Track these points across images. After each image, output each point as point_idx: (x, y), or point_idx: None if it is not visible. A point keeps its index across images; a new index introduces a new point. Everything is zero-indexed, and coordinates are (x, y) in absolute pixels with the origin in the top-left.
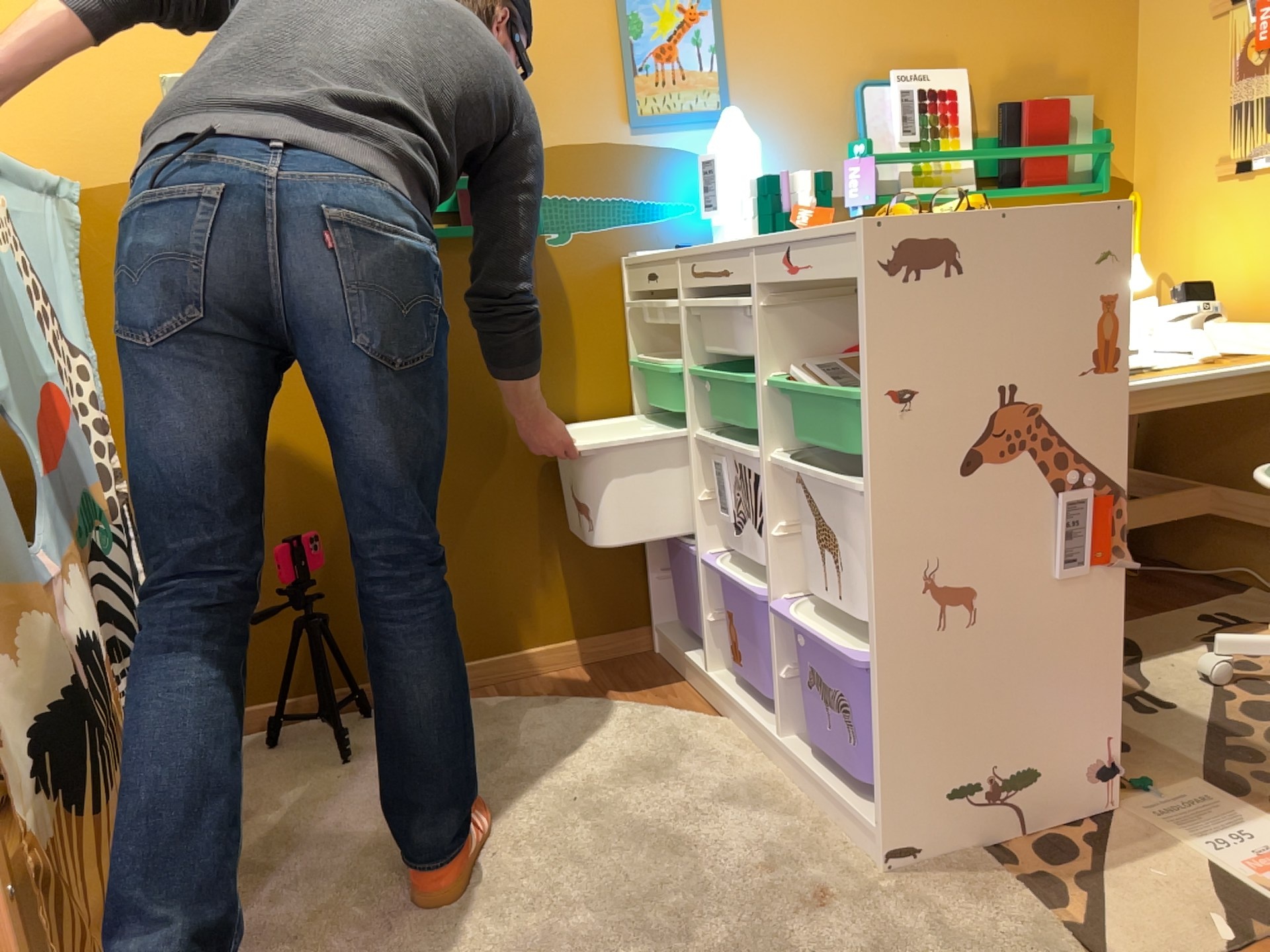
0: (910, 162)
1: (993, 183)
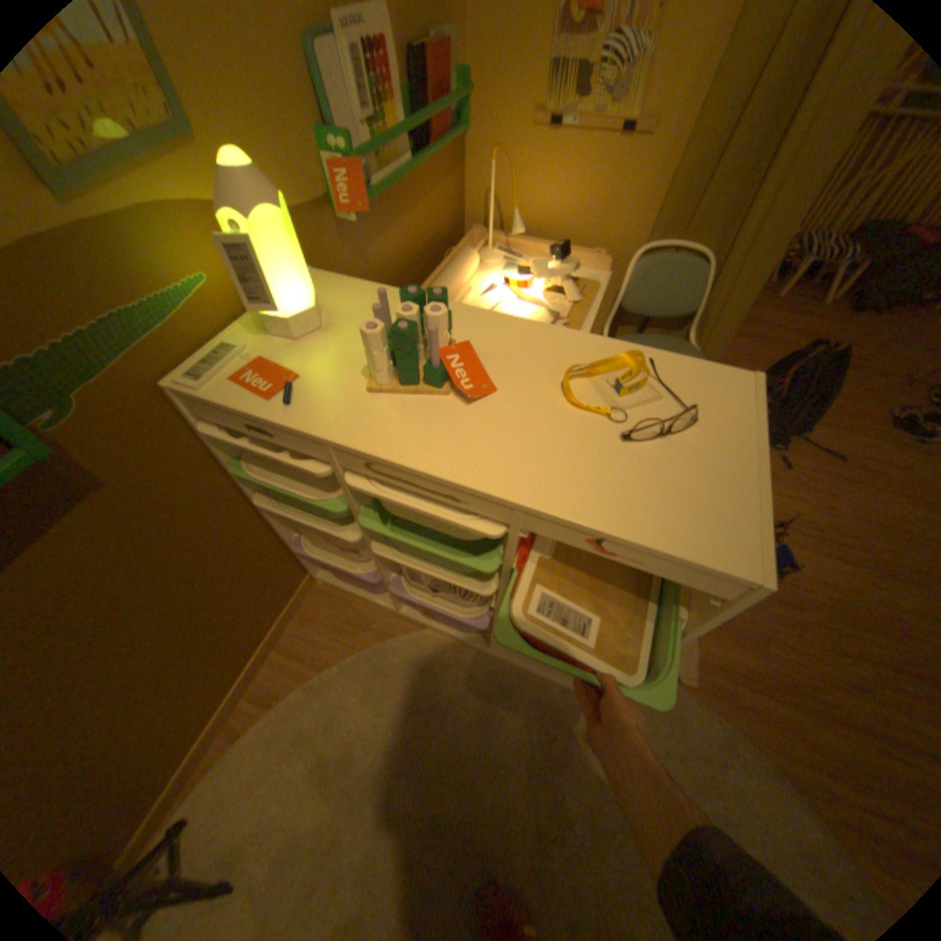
0: (372, 143)
1: (409, 136)
